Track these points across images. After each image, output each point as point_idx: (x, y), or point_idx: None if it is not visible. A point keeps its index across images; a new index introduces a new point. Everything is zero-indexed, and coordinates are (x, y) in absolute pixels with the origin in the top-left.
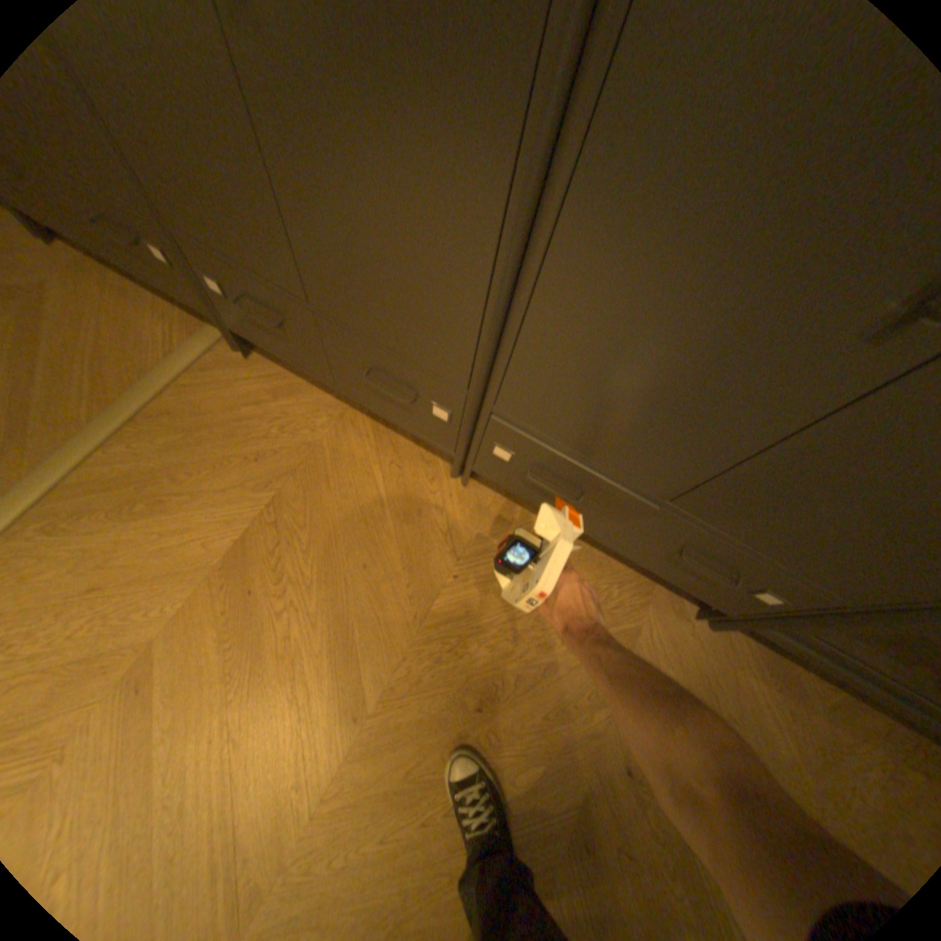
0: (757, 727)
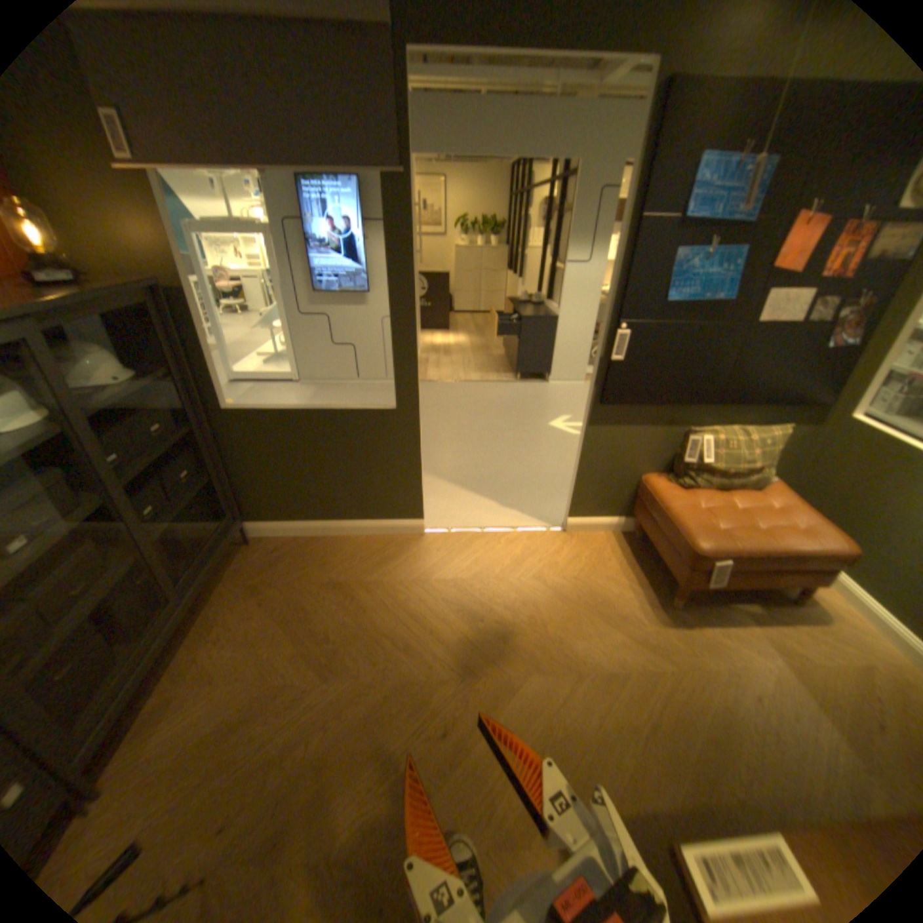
0: (186, 732)
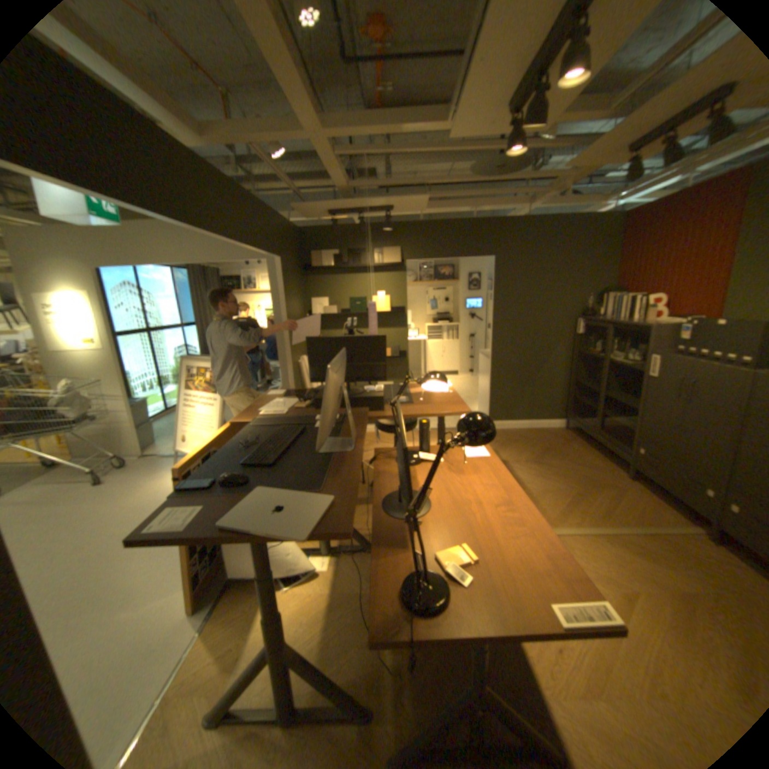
0: None
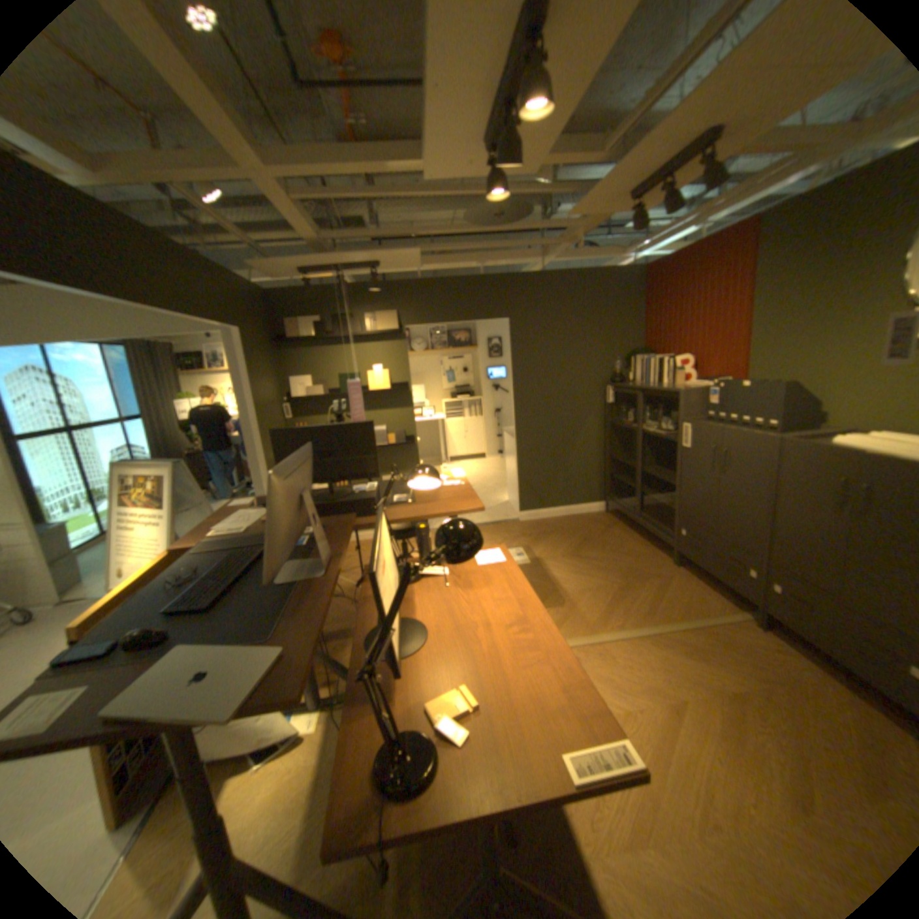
0: None
